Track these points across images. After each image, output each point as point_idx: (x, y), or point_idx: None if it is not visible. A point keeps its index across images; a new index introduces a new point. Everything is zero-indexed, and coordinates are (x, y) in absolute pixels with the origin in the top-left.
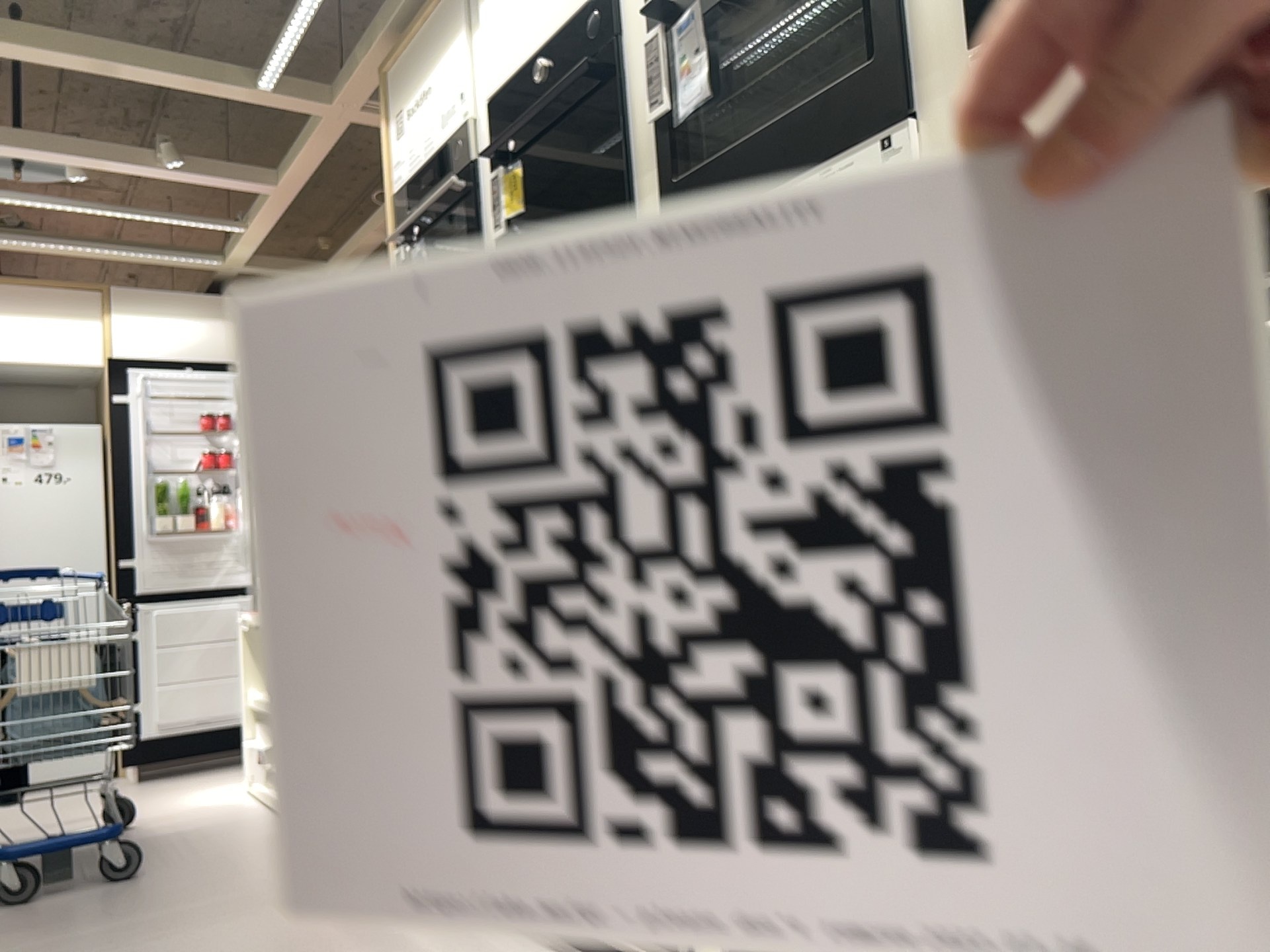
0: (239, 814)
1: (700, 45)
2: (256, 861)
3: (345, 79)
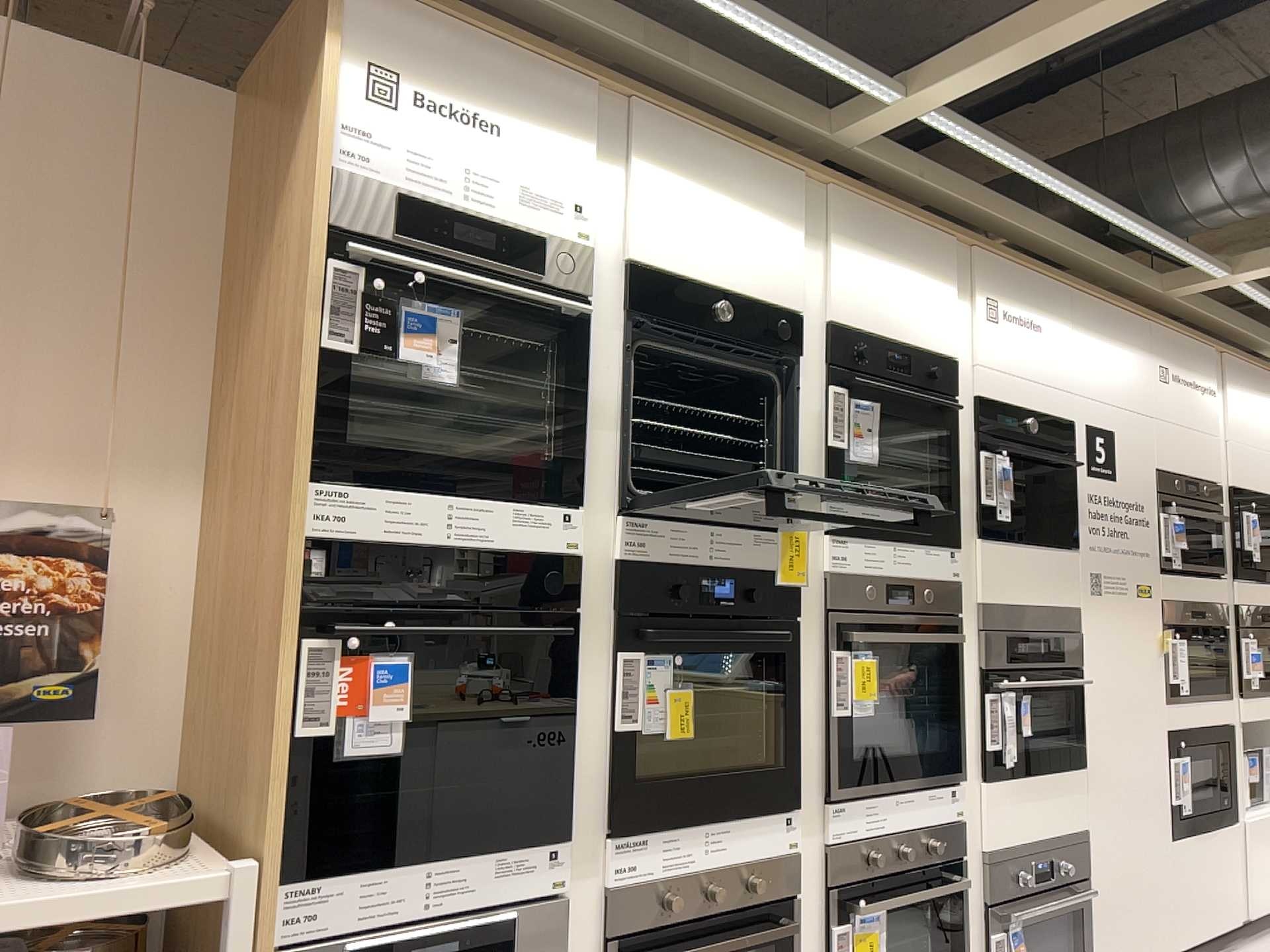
0: None
1: (865, 432)
2: None
3: None
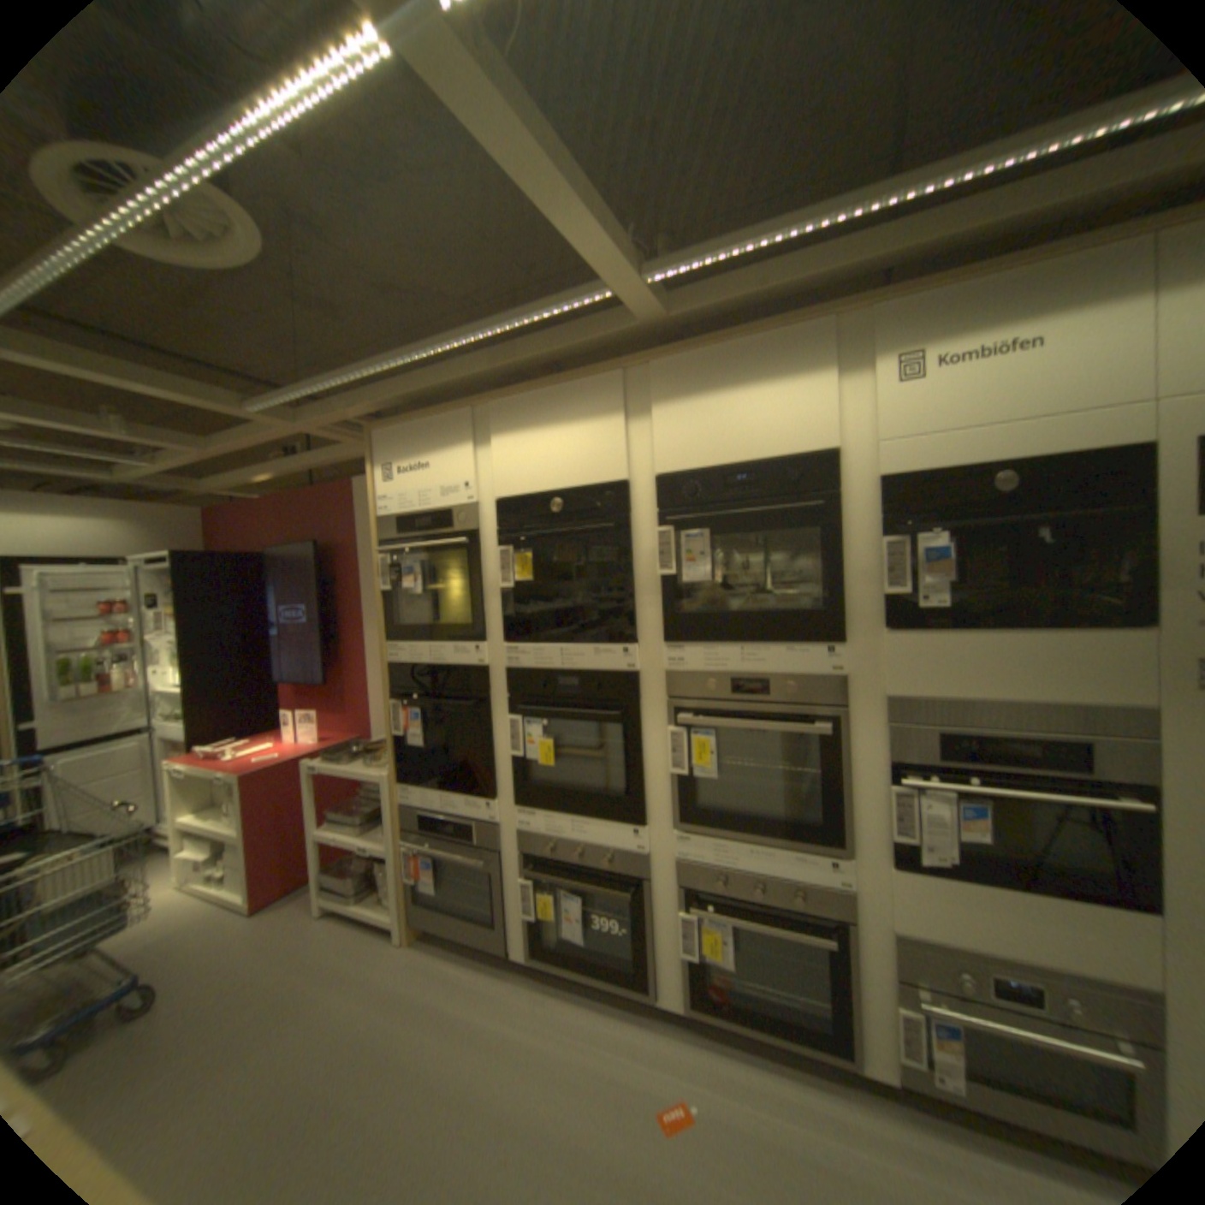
0: (189, 919)
1: (708, 554)
2: (252, 968)
3: (314, 412)
